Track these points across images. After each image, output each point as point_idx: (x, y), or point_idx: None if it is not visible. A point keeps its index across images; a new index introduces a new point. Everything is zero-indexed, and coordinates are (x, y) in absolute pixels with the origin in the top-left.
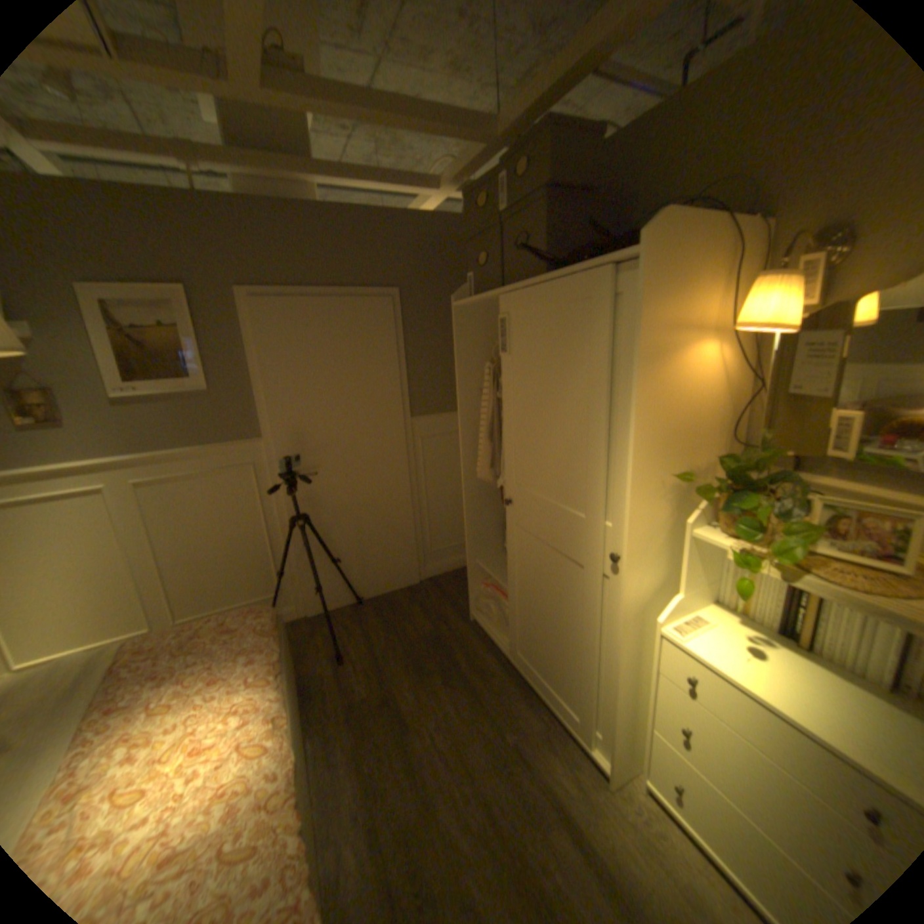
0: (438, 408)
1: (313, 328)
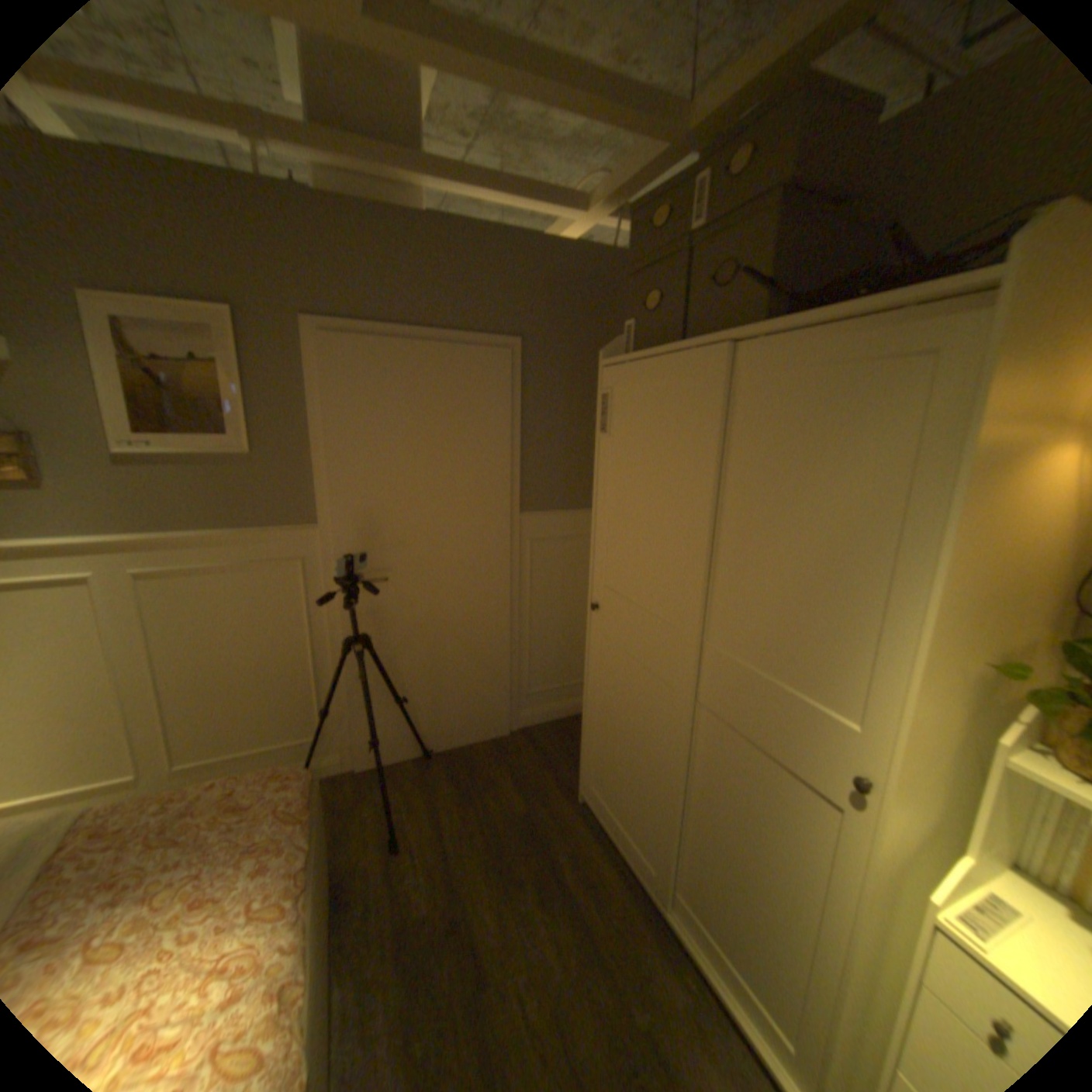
0: (557, 502)
1: (401, 381)
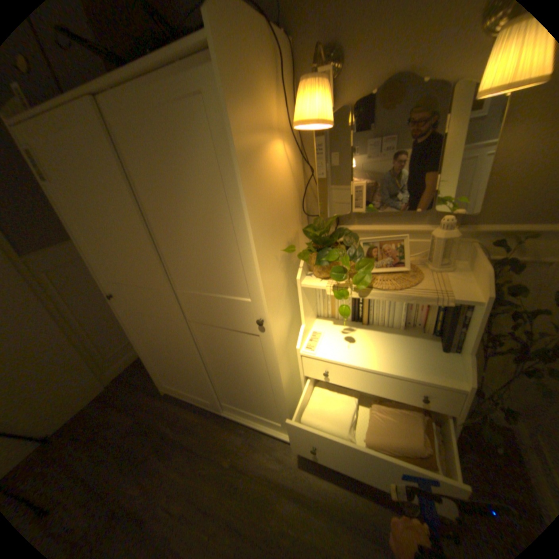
0: (48, 238)
1: None
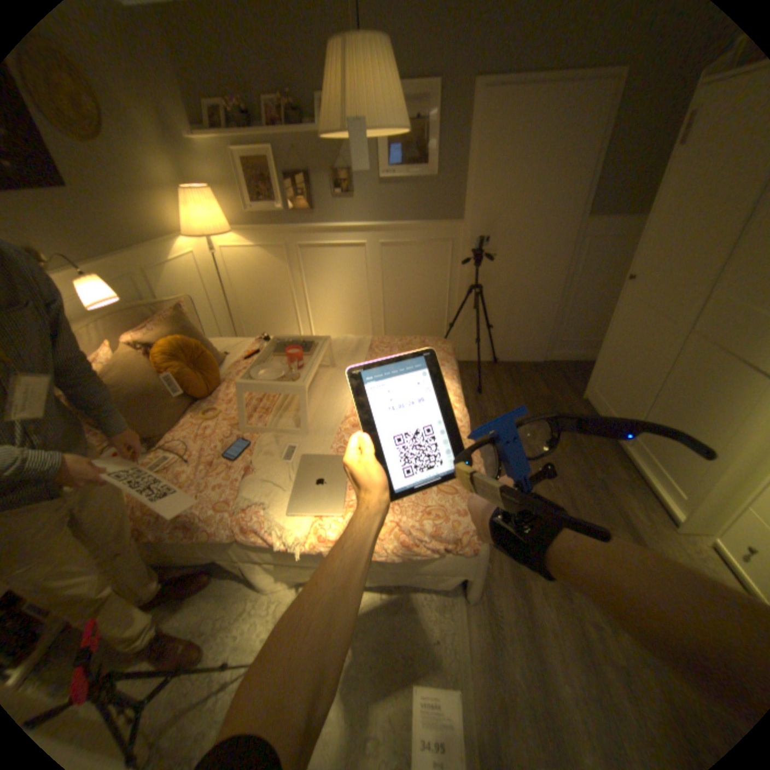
0: (620, 208)
1: (530, 118)
